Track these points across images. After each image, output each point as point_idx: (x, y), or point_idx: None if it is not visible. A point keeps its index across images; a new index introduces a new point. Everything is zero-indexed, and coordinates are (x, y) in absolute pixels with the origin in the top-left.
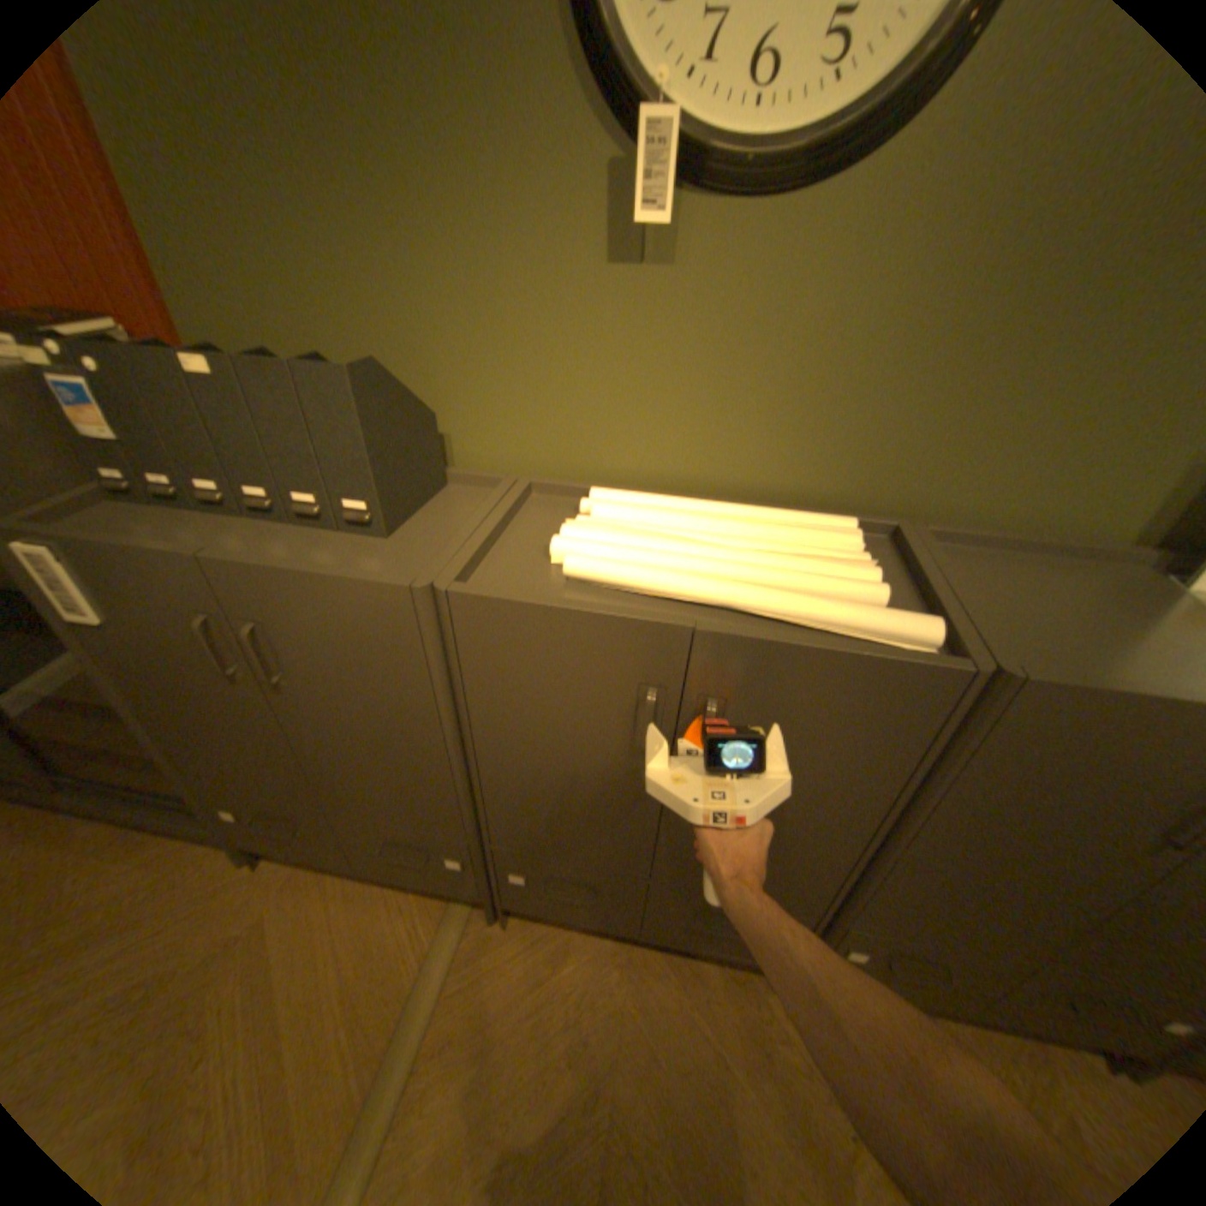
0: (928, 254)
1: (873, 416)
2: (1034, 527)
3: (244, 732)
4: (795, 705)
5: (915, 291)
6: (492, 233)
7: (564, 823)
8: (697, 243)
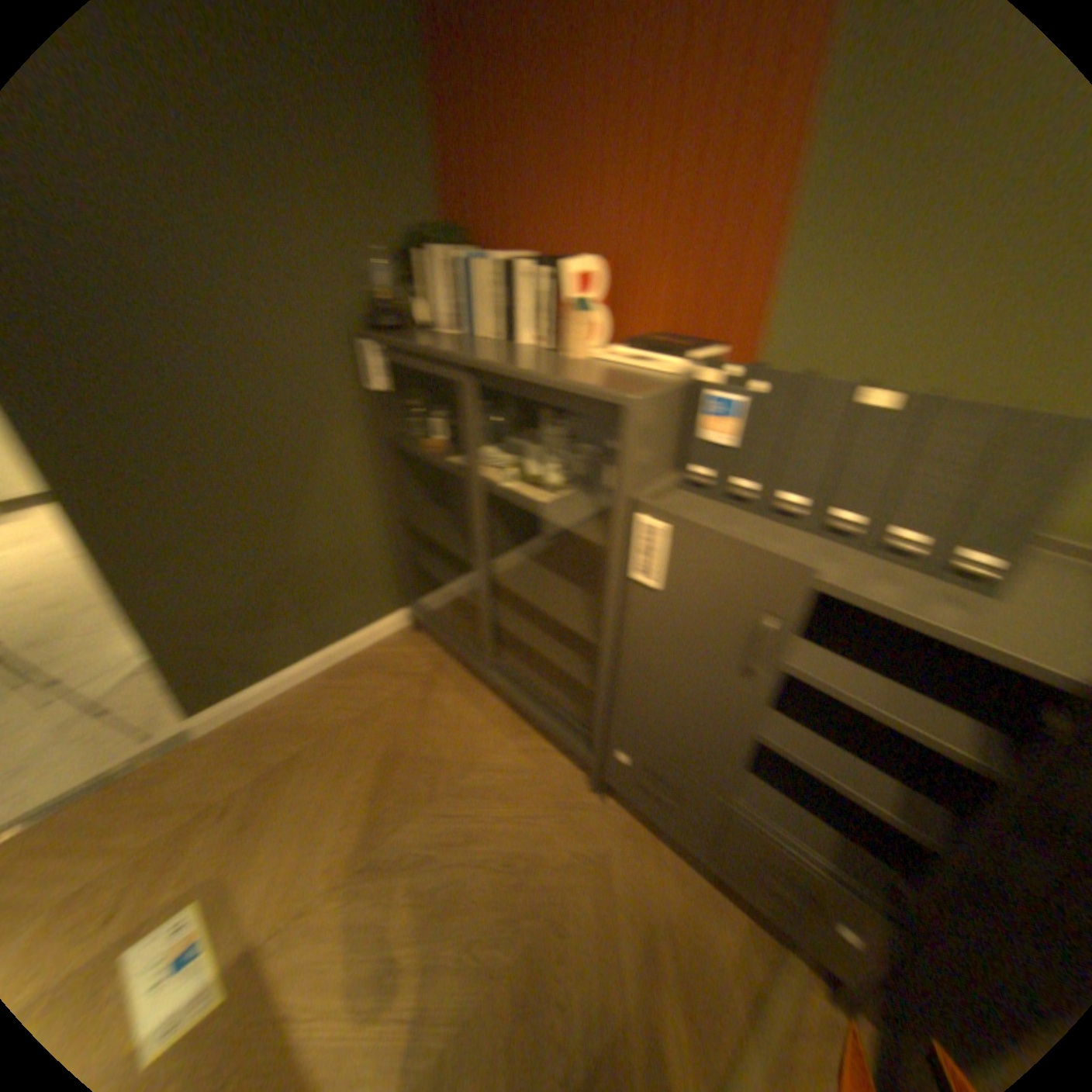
0: None
1: None
2: None
3: (708, 713)
4: None
5: None
6: None
7: None
8: None
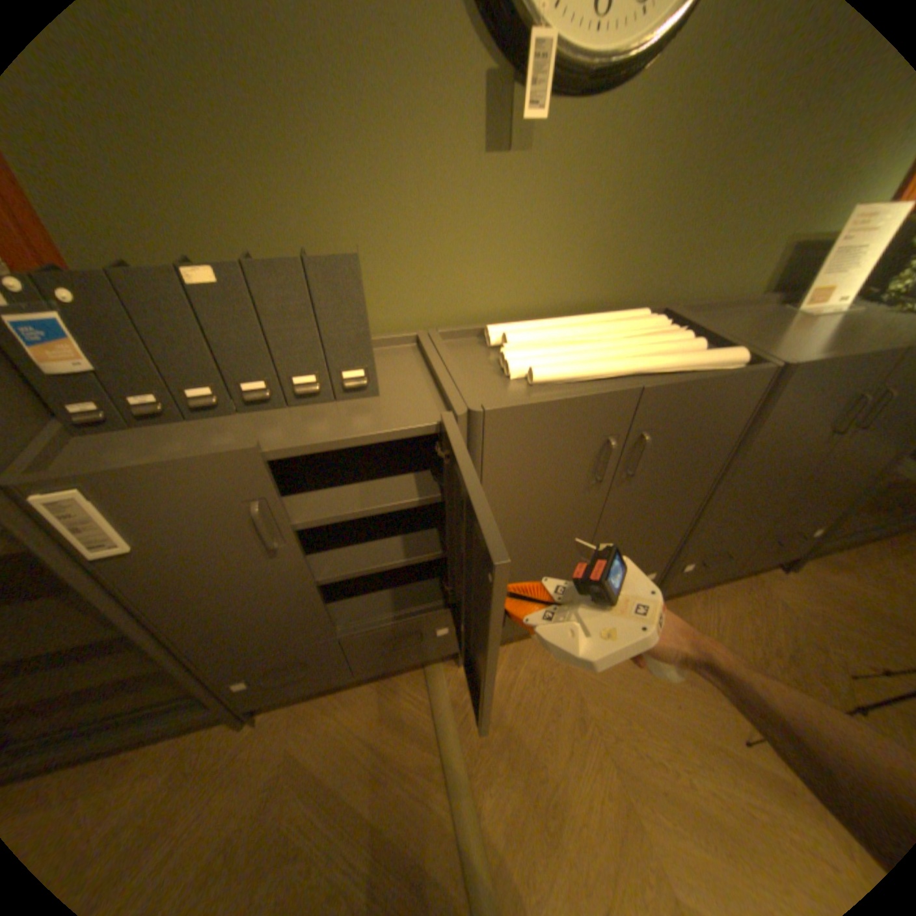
0: (676, 133)
1: (646, 242)
2: (722, 295)
3: (272, 600)
4: (688, 420)
5: (669, 157)
6: (395, 135)
7: (532, 561)
8: (546, 134)
